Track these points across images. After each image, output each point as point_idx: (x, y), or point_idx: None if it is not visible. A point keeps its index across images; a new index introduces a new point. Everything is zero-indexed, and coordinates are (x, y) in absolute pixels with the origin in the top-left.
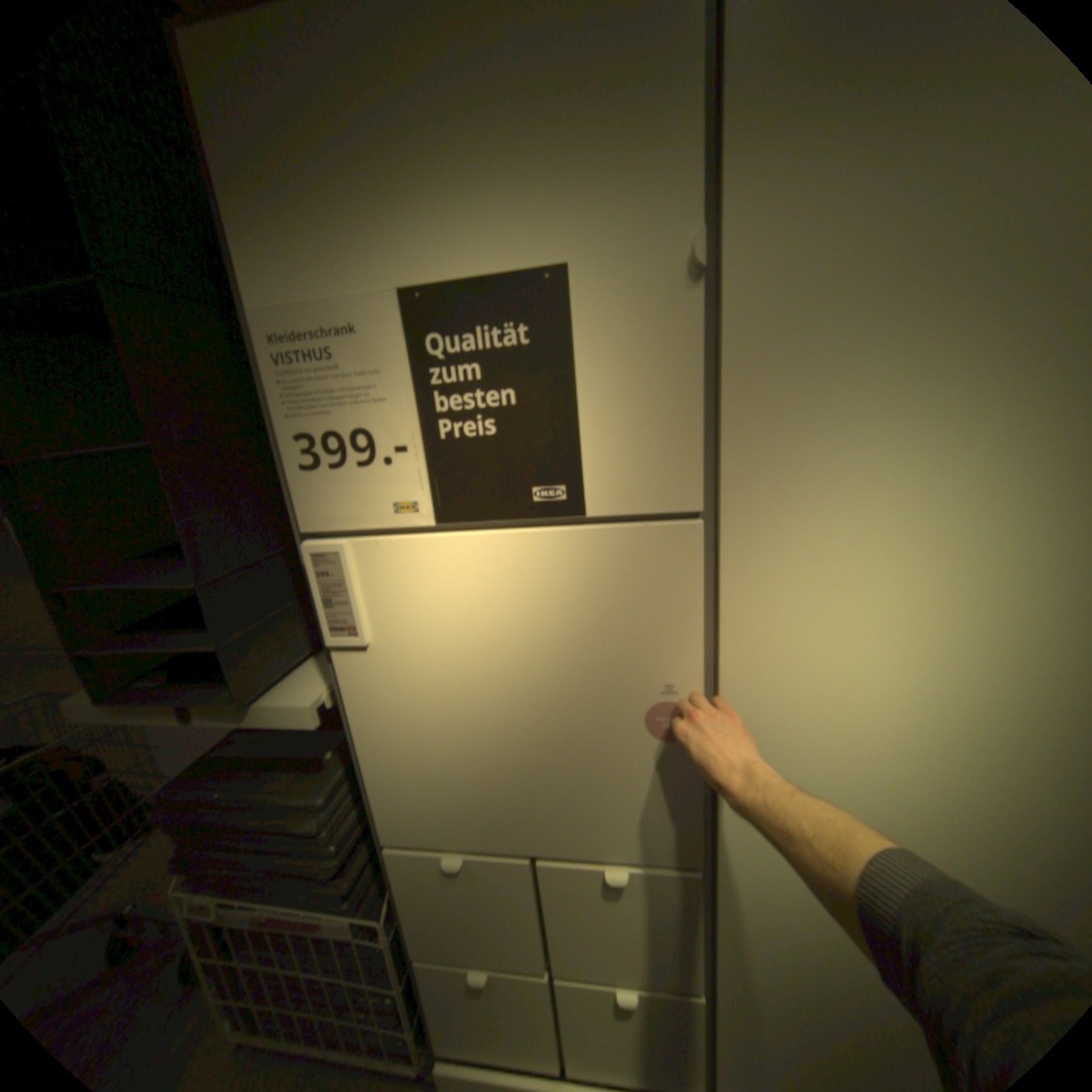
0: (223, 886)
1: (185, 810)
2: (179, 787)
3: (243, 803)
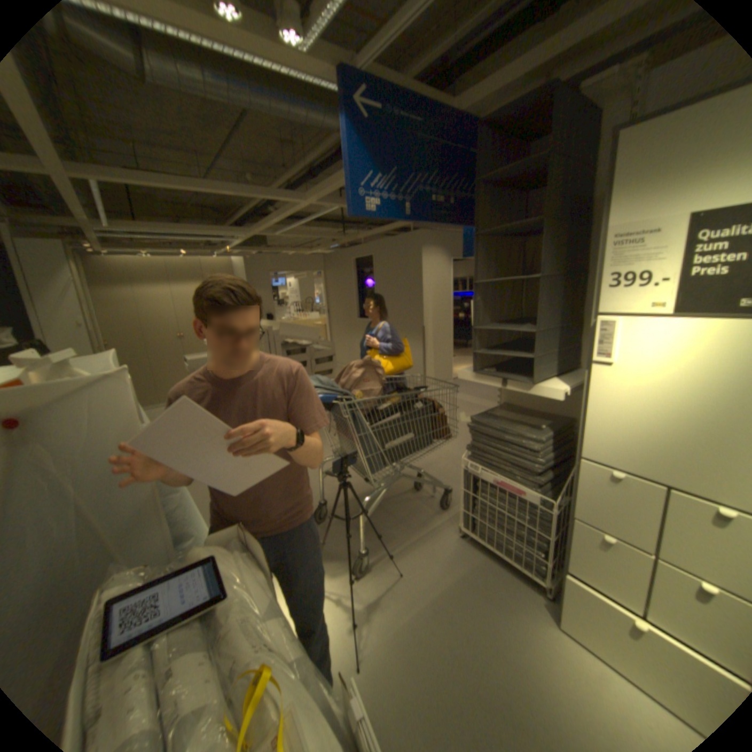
0: (486, 463)
1: (481, 427)
2: (479, 418)
3: (507, 430)
